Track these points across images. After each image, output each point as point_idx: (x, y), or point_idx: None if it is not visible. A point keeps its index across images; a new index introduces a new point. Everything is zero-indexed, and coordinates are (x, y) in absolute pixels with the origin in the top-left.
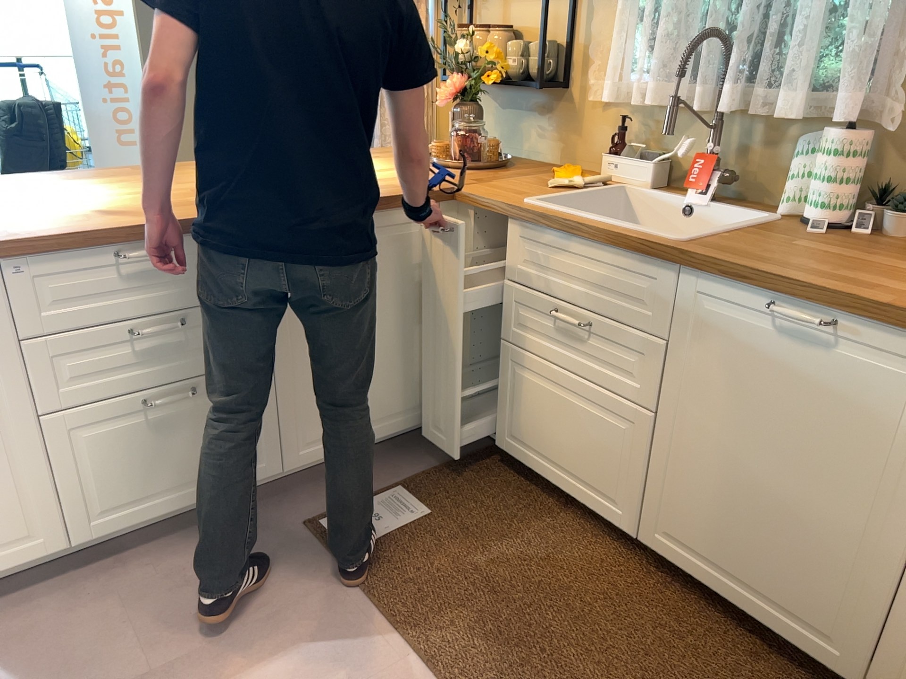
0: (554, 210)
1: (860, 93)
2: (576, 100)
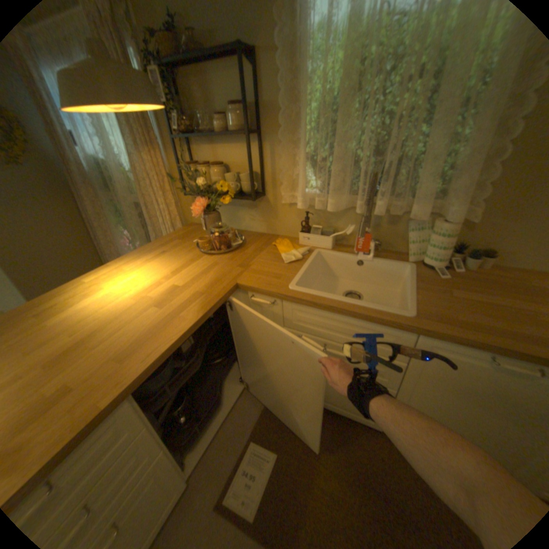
0: (315, 294)
1: (468, 204)
2: (272, 201)
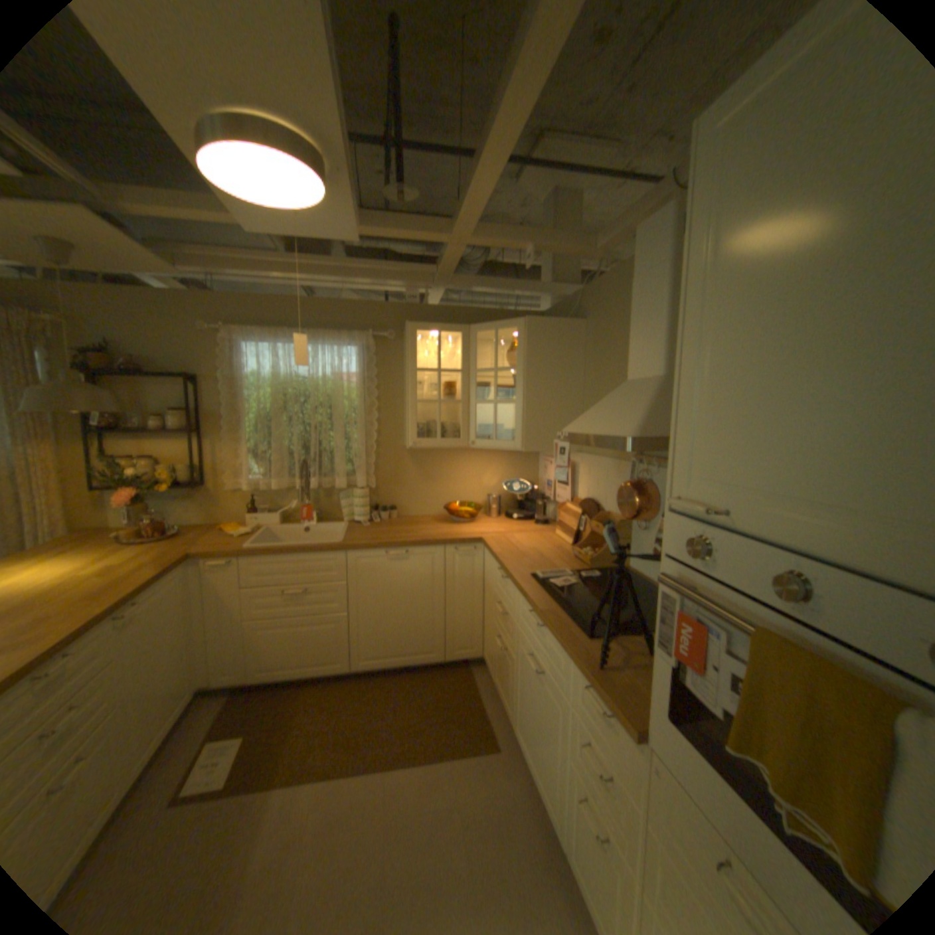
0: (268, 546)
1: (365, 477)
2: (212, 490)
